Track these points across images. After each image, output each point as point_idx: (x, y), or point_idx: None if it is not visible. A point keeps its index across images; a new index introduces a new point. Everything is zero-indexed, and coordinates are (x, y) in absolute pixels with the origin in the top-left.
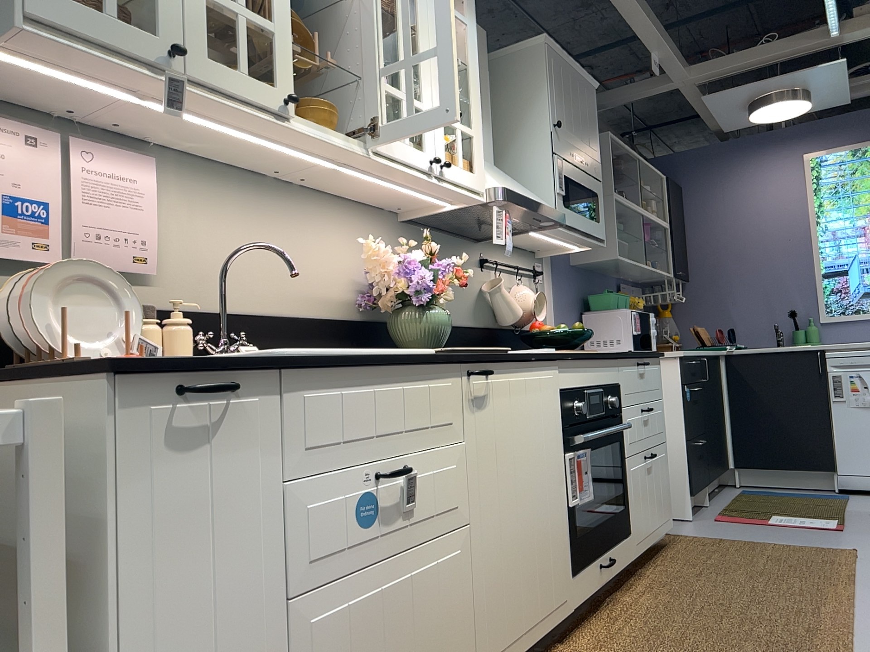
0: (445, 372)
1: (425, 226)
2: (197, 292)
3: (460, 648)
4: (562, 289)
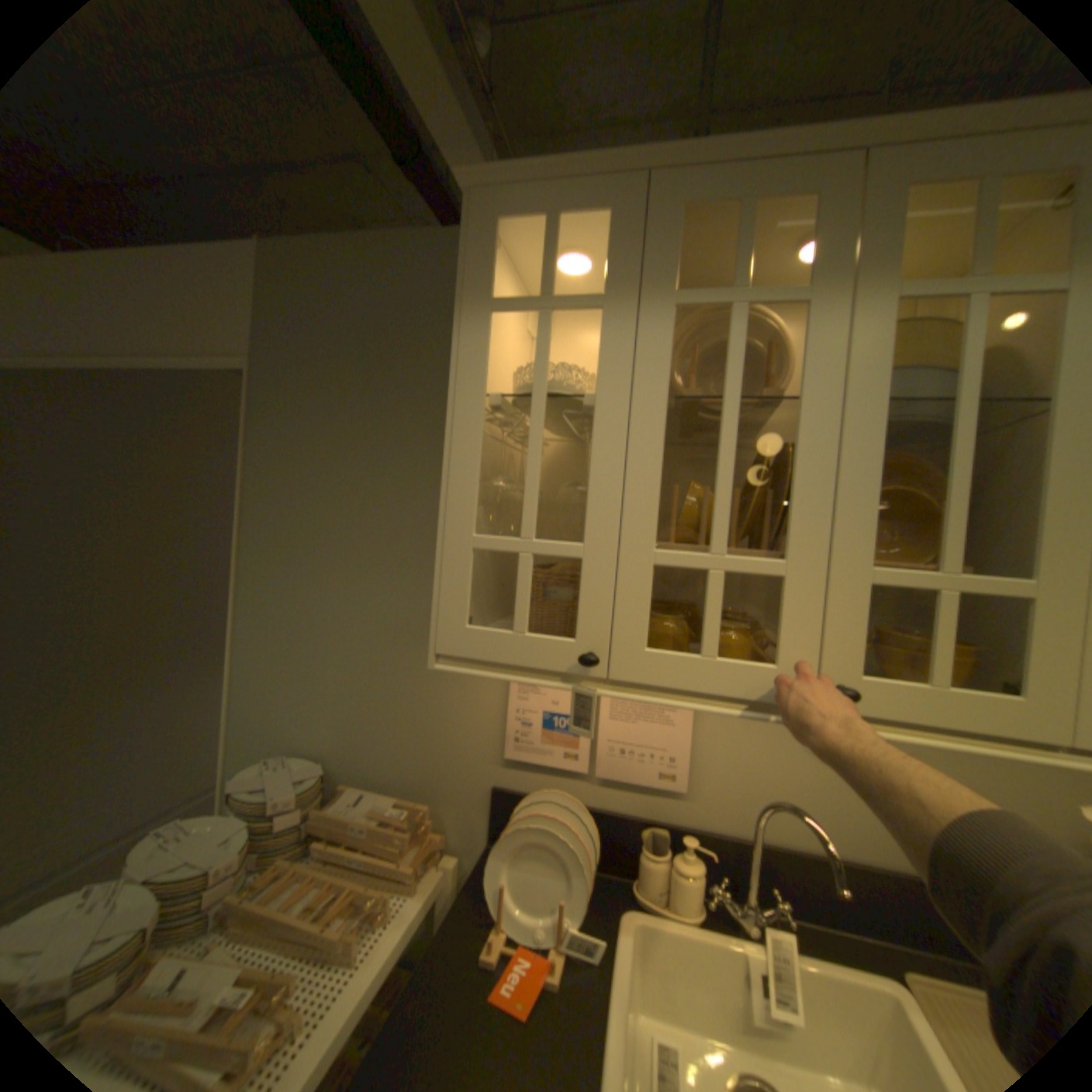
0: None
1: None
2: (744, 816)
3: None
4: None
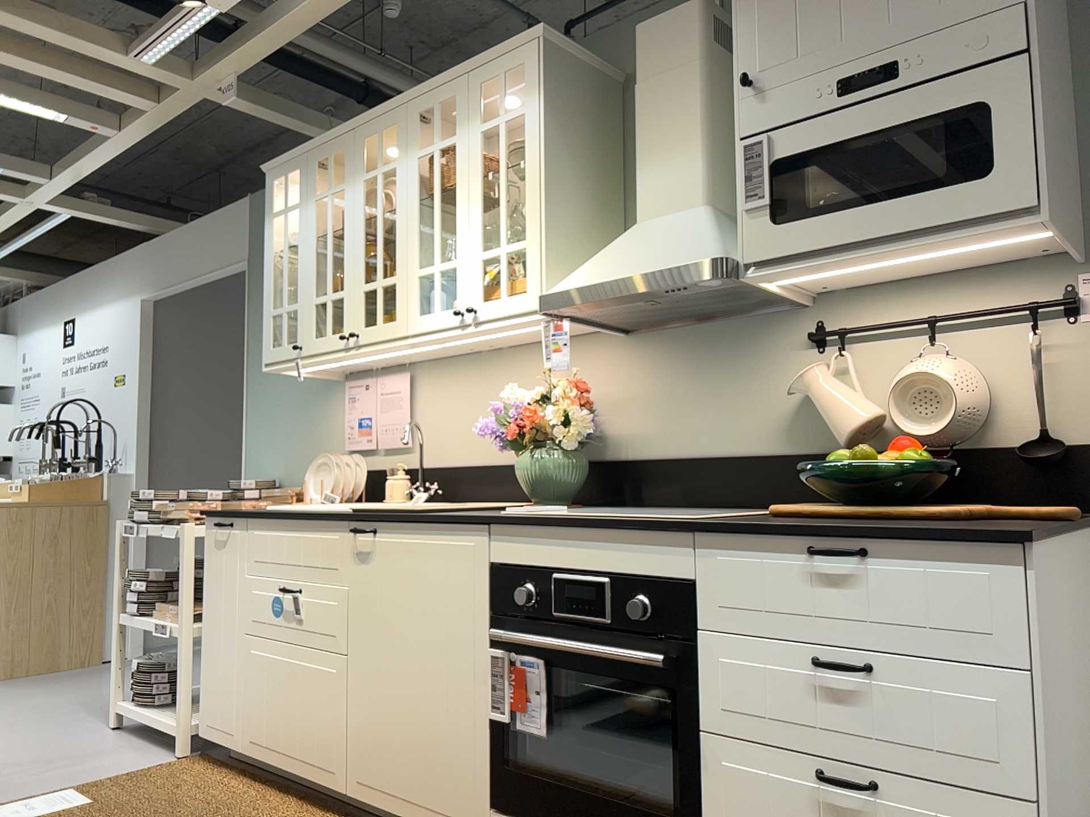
0: (334, 527)
1: (660, 327)
2: (434, 453)
3: (330, 746)
4: None
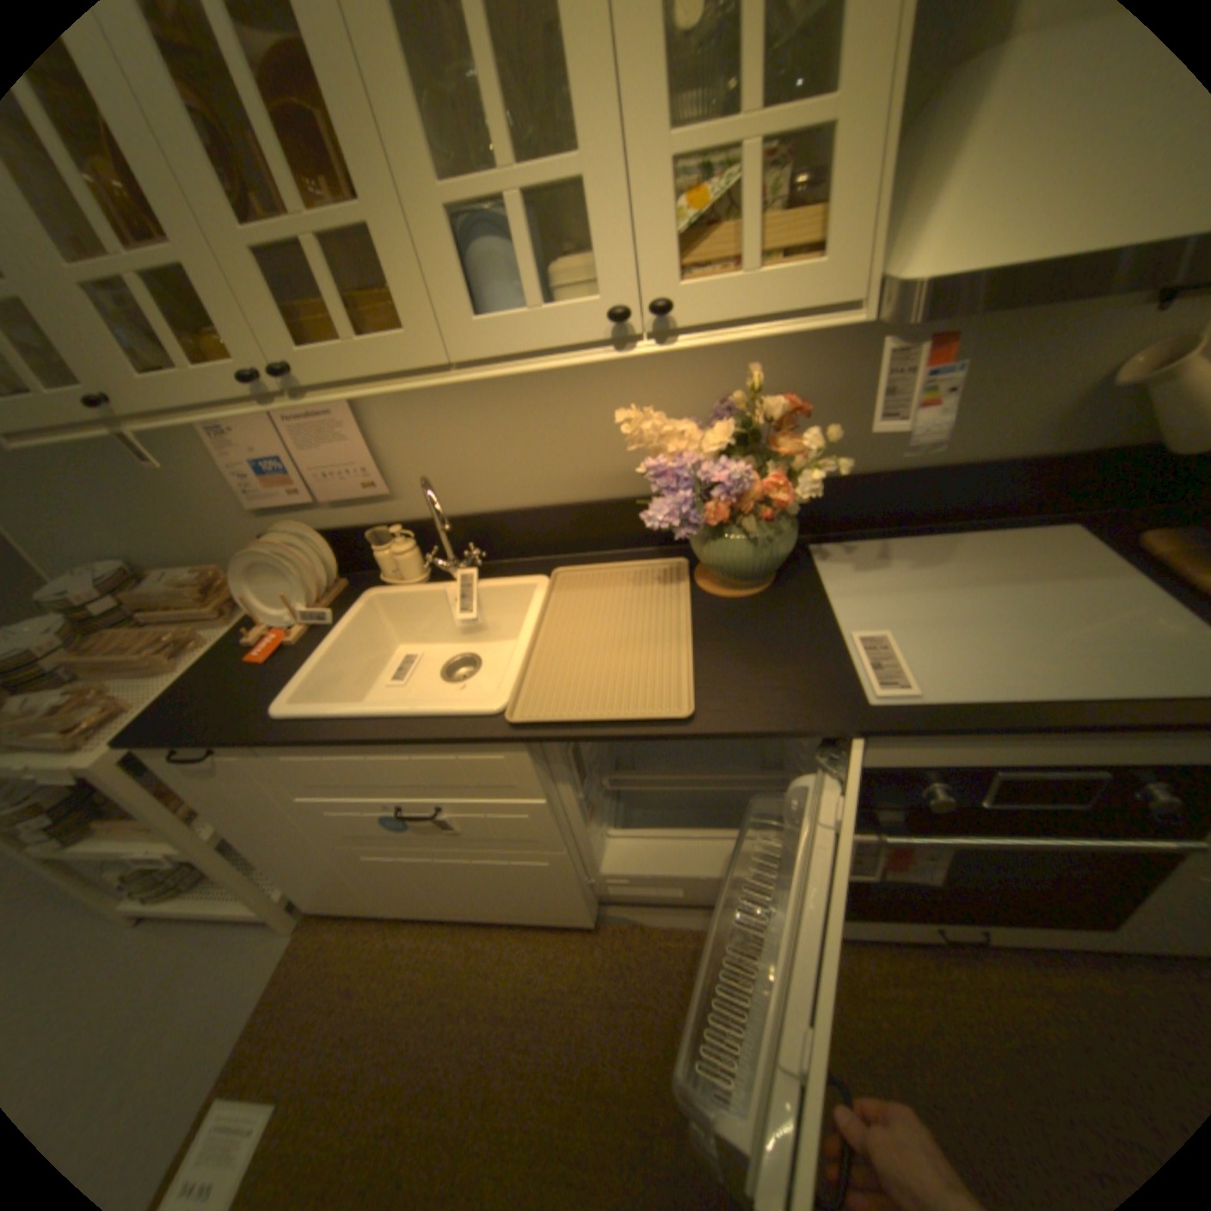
0: (489, 748)
1: None
2: (441, 498)
3: (560, 907)
4: None
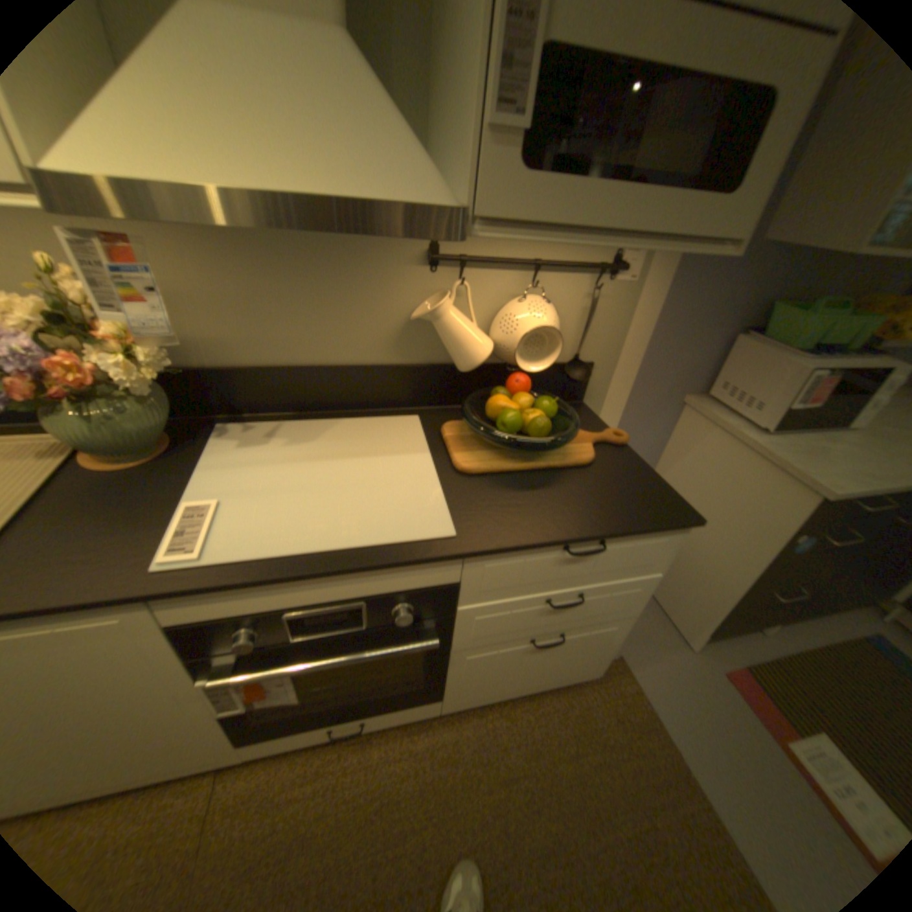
0: None
1: None
2: None
3: None
4: (697, 288)
